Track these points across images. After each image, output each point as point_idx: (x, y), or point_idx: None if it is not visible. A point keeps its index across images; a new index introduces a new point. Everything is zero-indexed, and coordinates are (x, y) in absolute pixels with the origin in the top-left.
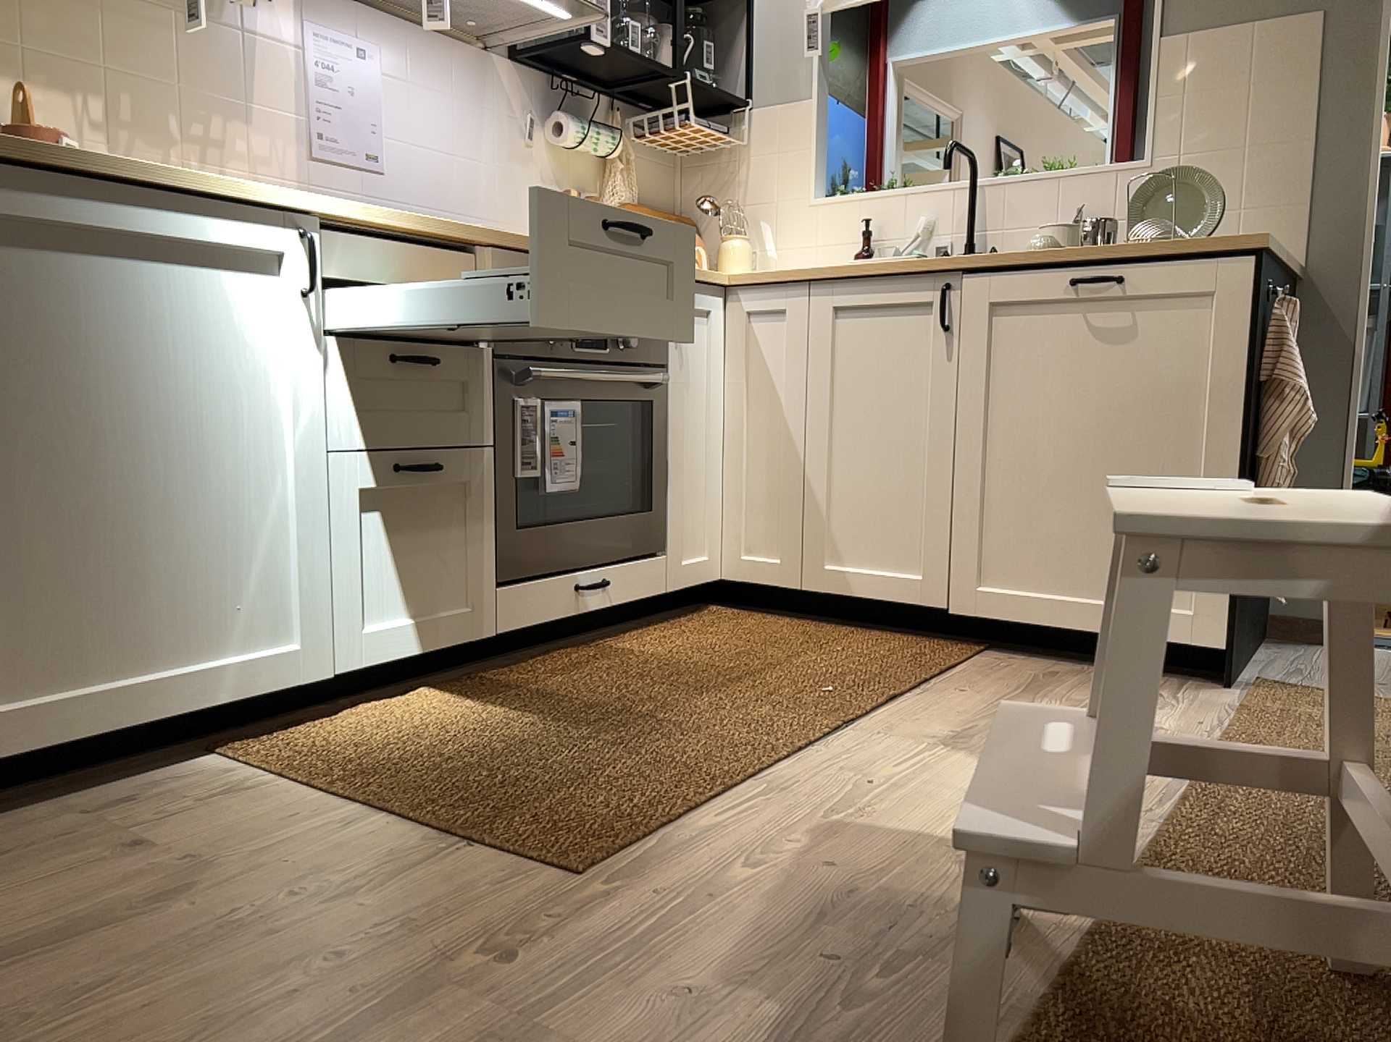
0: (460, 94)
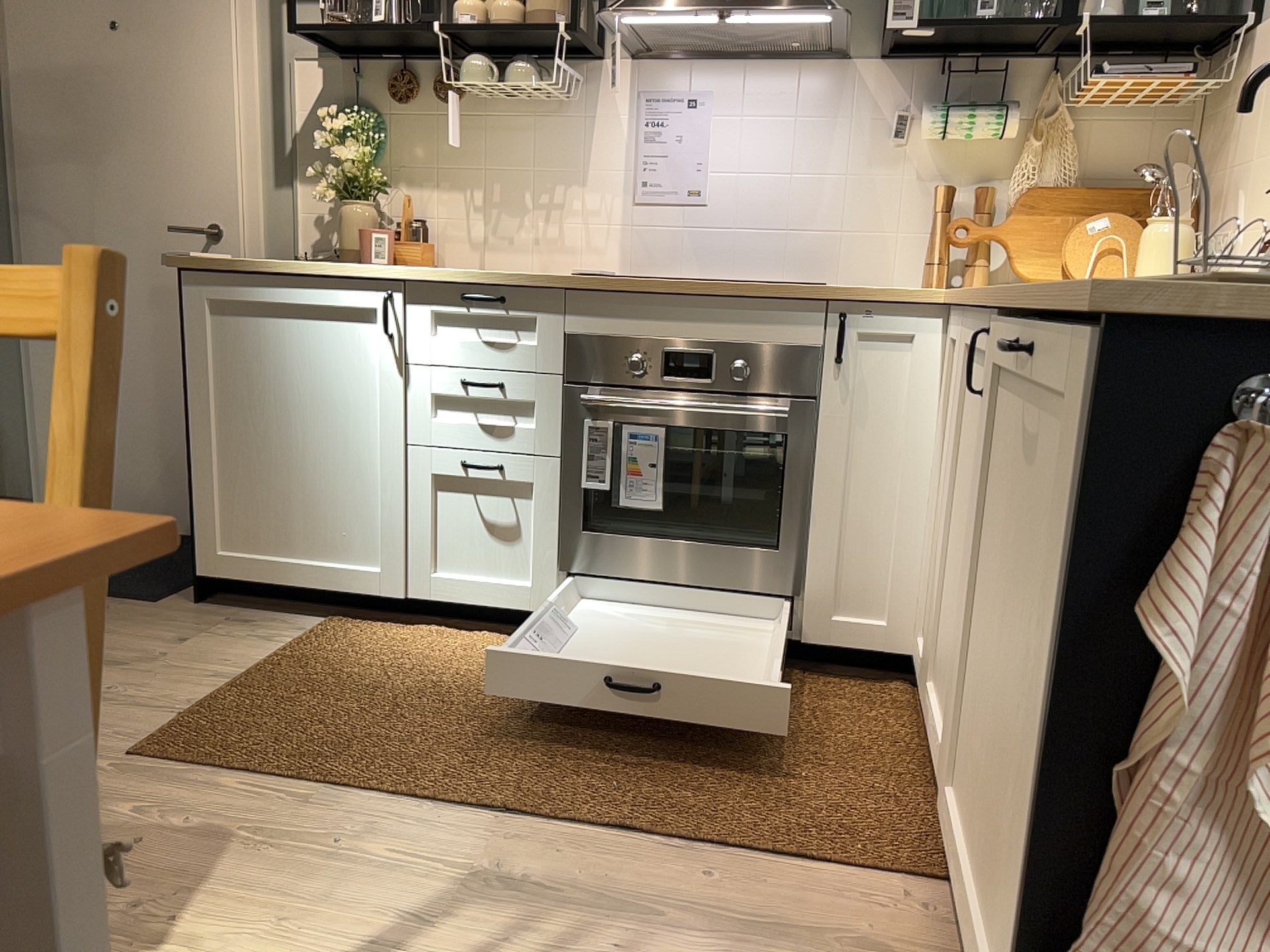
0: (802, 111)
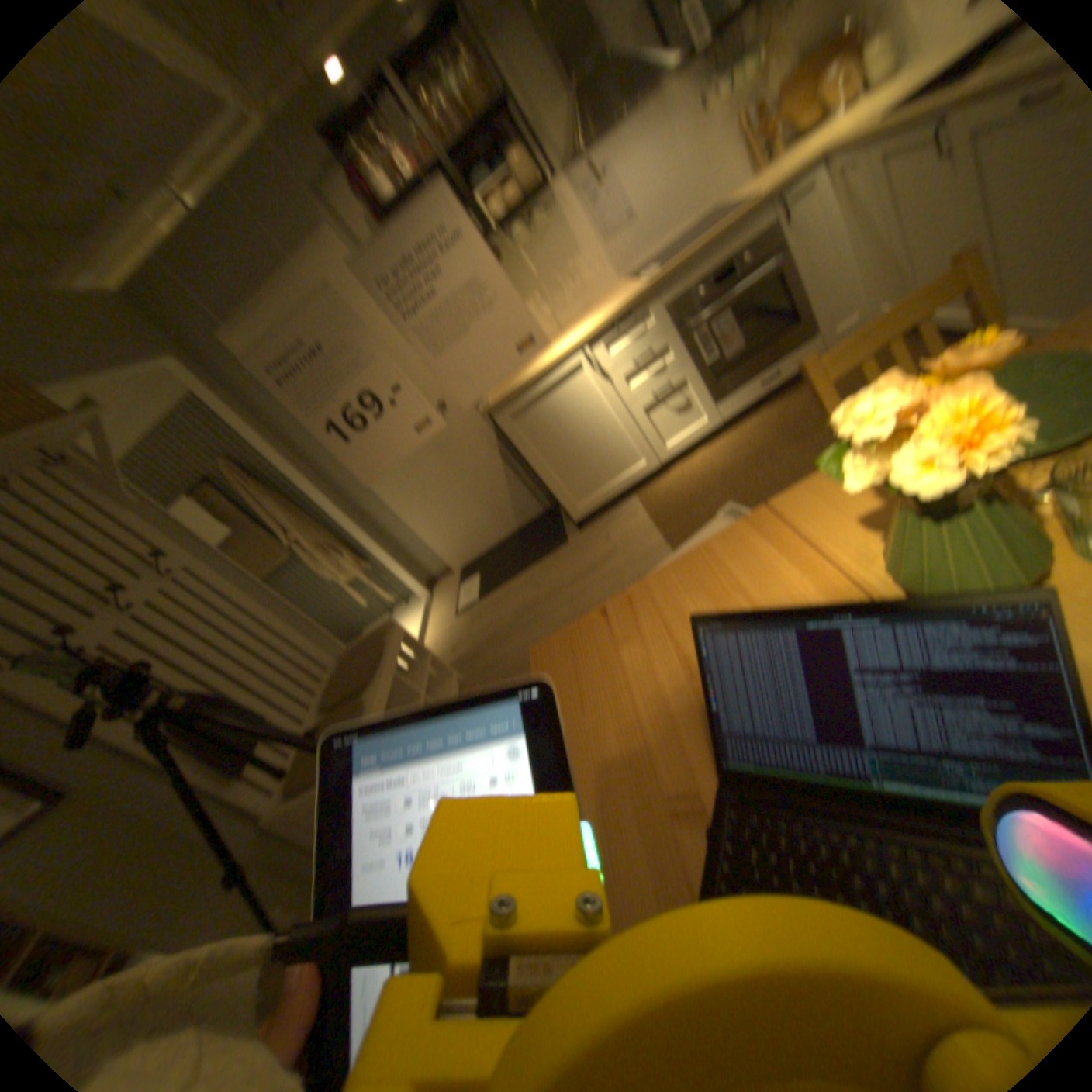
0: (658, 132)
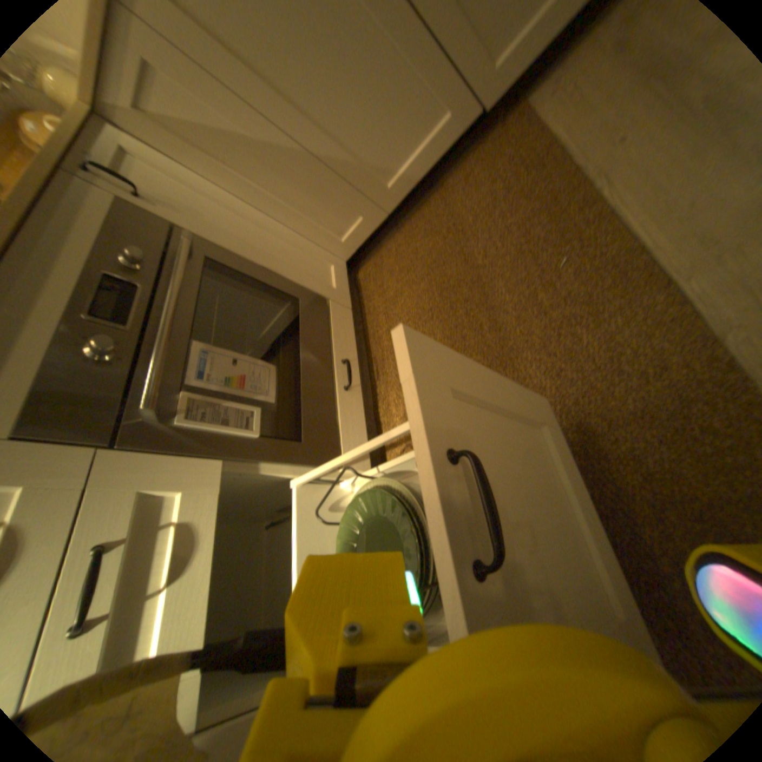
0: None
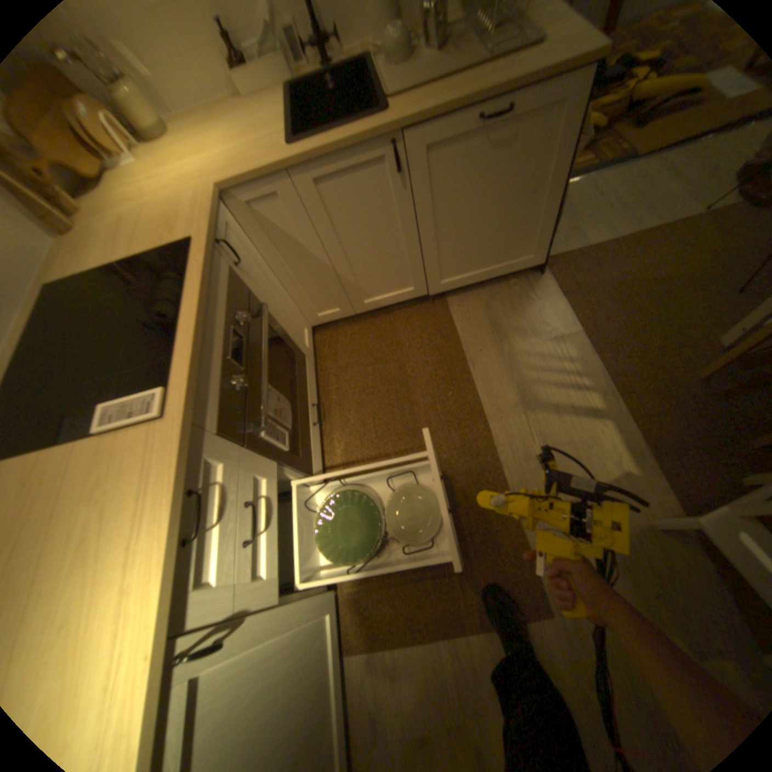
0: None
